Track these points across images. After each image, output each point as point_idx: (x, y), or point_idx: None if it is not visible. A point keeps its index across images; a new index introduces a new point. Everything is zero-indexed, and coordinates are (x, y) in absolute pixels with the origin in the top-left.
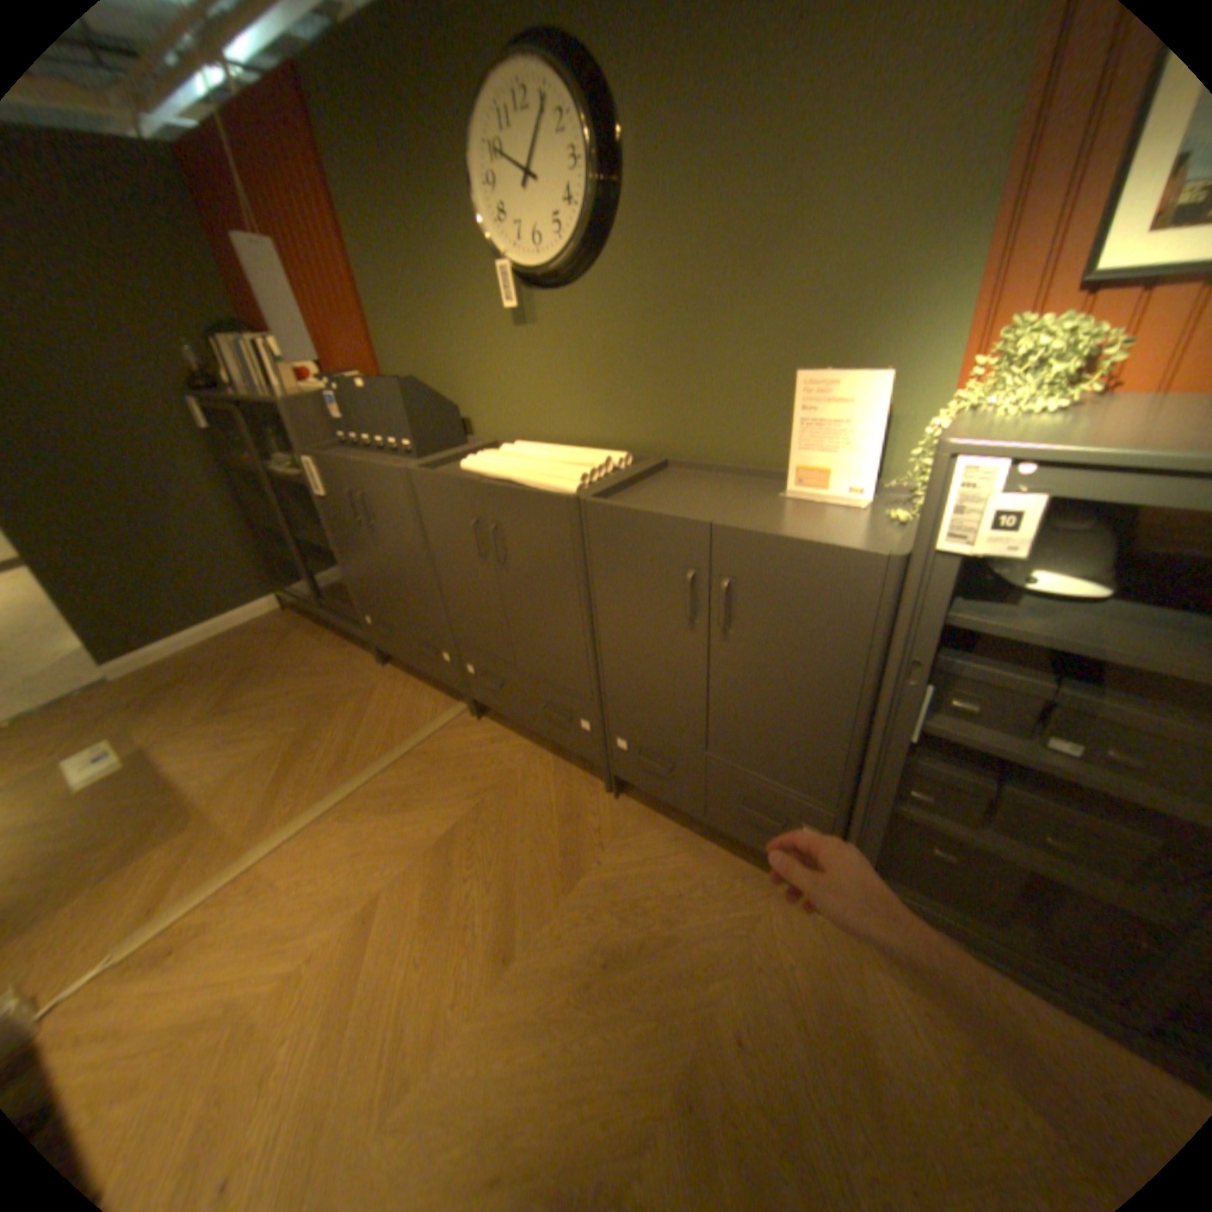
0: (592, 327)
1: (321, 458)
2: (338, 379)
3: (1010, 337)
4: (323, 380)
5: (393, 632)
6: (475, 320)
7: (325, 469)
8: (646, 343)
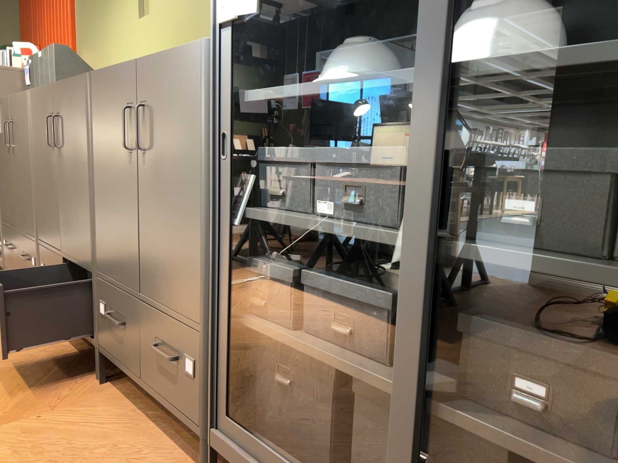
0: (172, 9)
1: (0, 103)
2: (32, 57)
3: None
4: (27, 59)
5: (13, 250)
6: (122, 21)
7: (1, 111)
8: (195, 12)
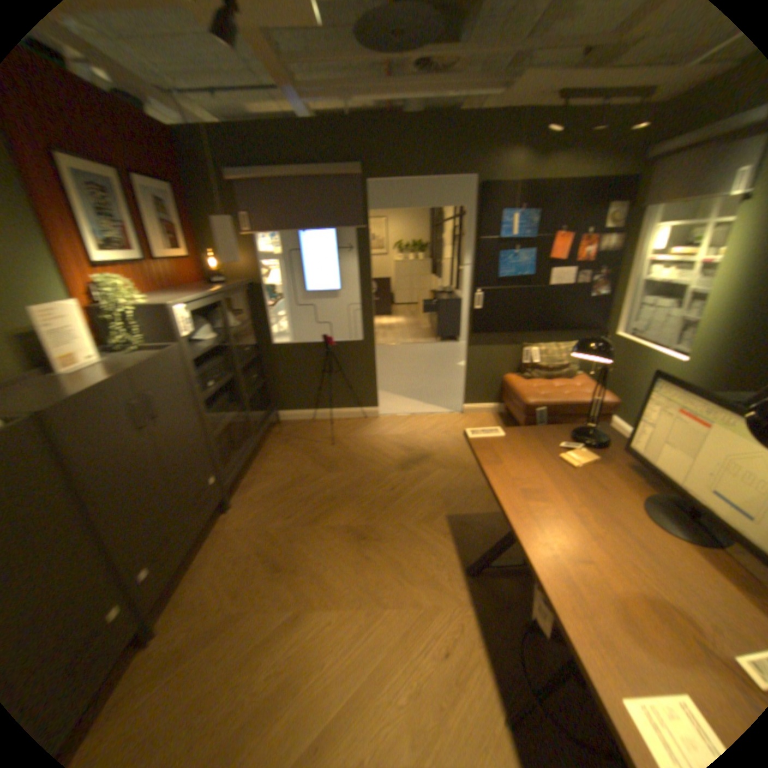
0: None
1: None
2: None
3: (101, 283)
4: None
5: None
6: None
7: None
8: None
